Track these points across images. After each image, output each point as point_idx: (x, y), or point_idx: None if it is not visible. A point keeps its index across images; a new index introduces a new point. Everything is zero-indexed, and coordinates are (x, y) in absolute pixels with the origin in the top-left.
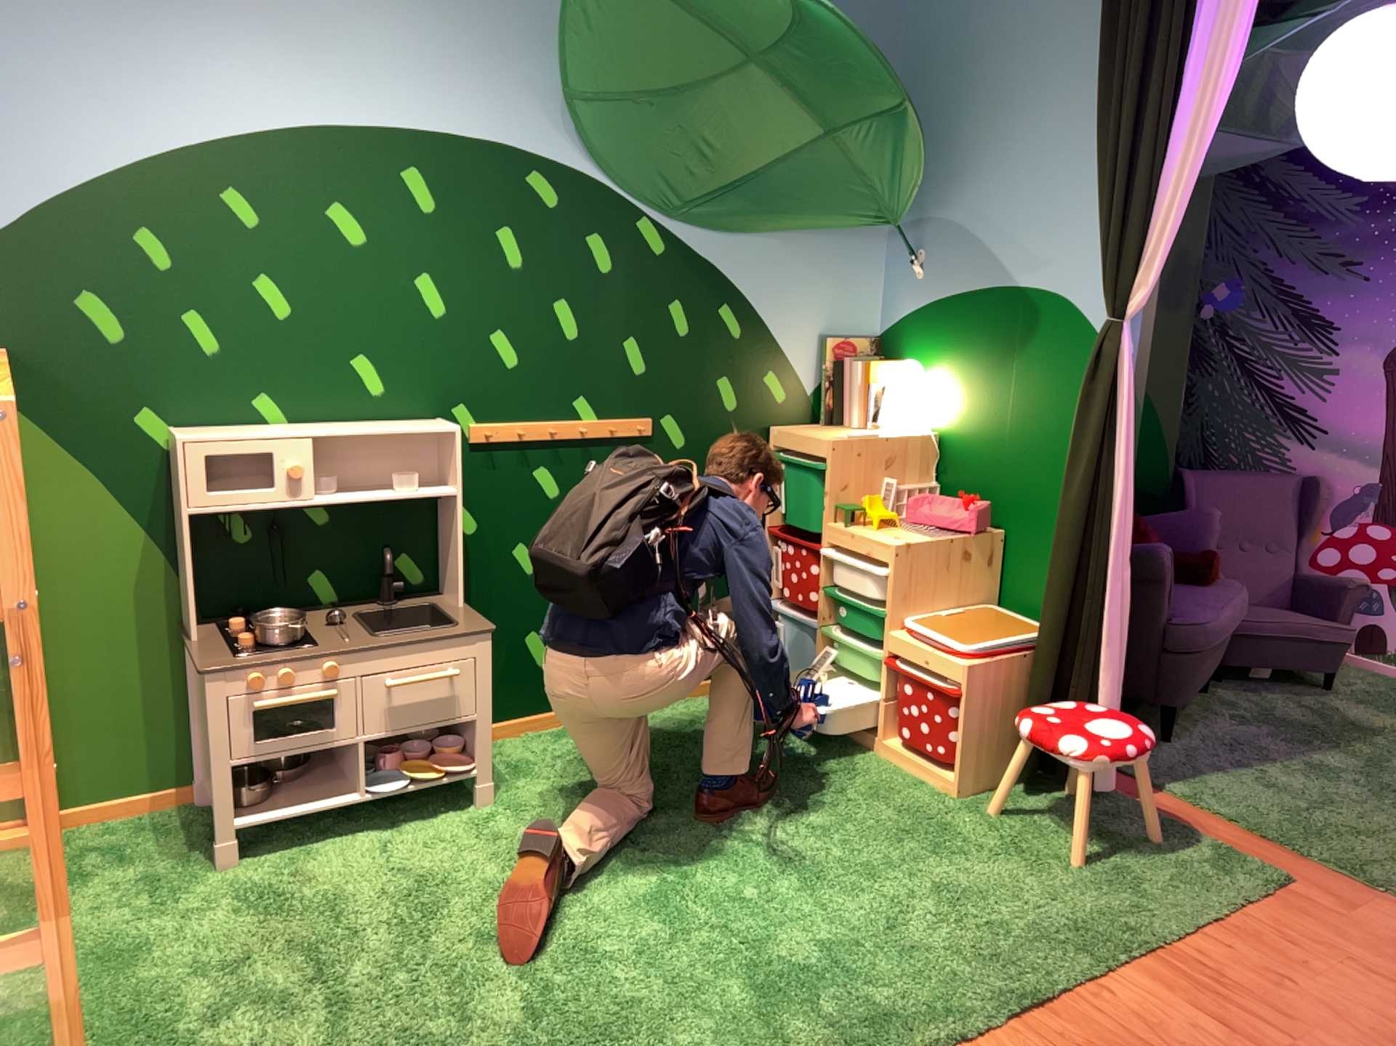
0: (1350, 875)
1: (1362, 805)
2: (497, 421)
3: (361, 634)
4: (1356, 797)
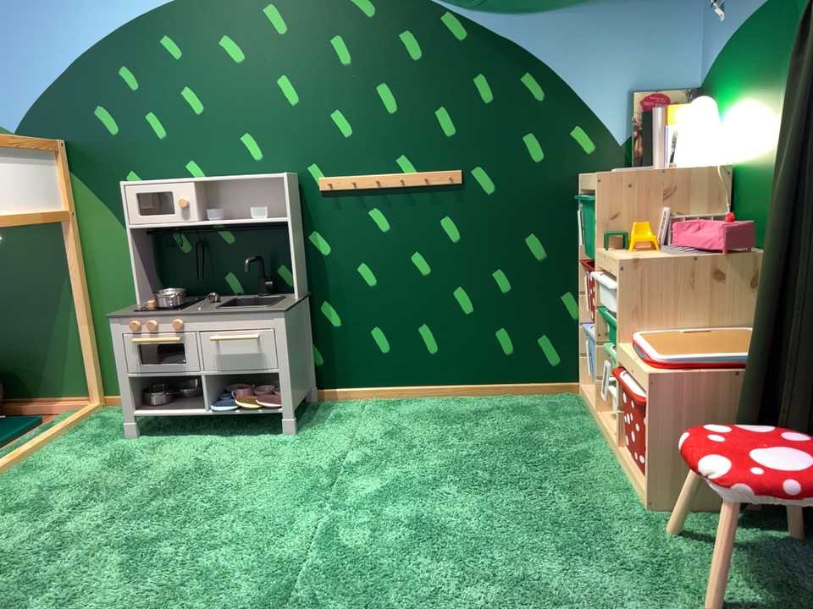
0: None
1: None
2: (336, 173)
3: (206, 308)
4: None
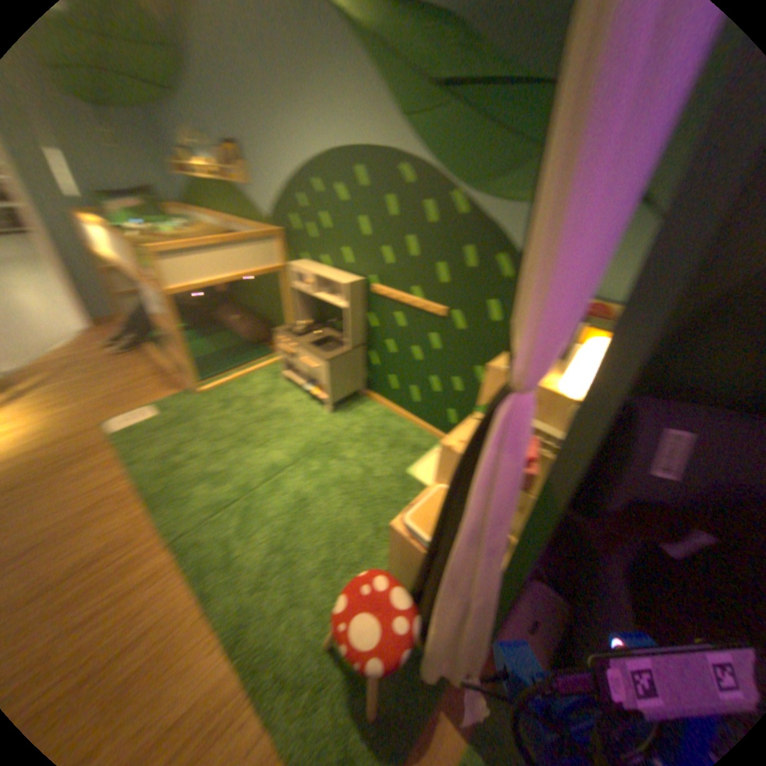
0: None
1: None
2: (380, 286)
3: (306, 342)
4: None
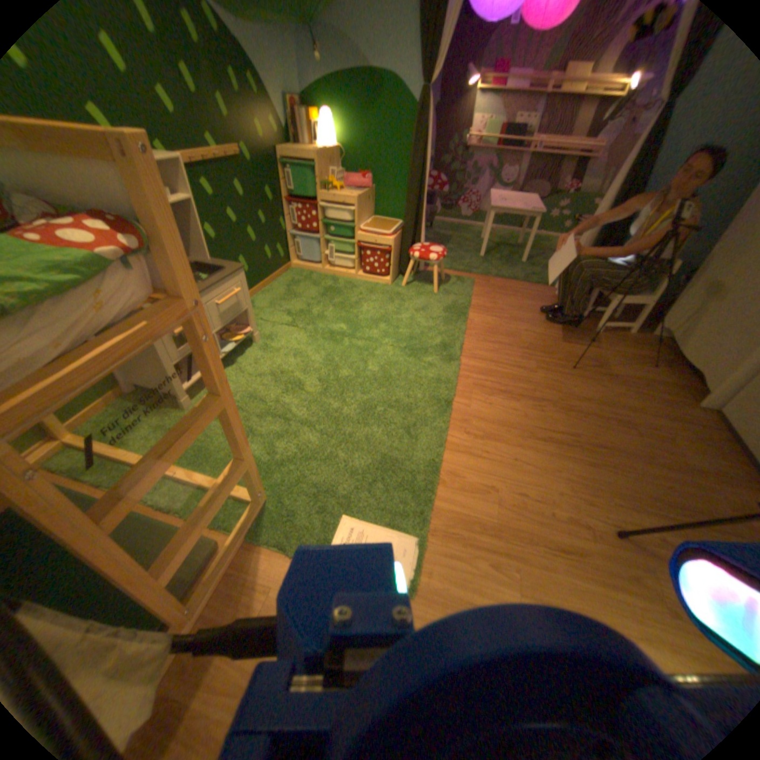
0: (482, 275)
1: (469, 257)
2: (170, 147)
3: None
4: (466, 255)
